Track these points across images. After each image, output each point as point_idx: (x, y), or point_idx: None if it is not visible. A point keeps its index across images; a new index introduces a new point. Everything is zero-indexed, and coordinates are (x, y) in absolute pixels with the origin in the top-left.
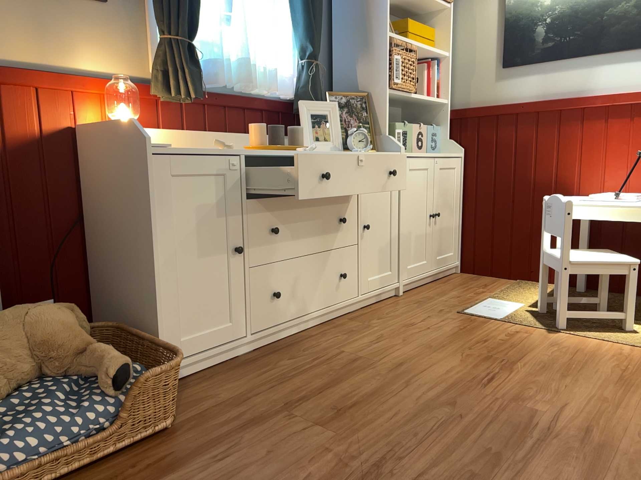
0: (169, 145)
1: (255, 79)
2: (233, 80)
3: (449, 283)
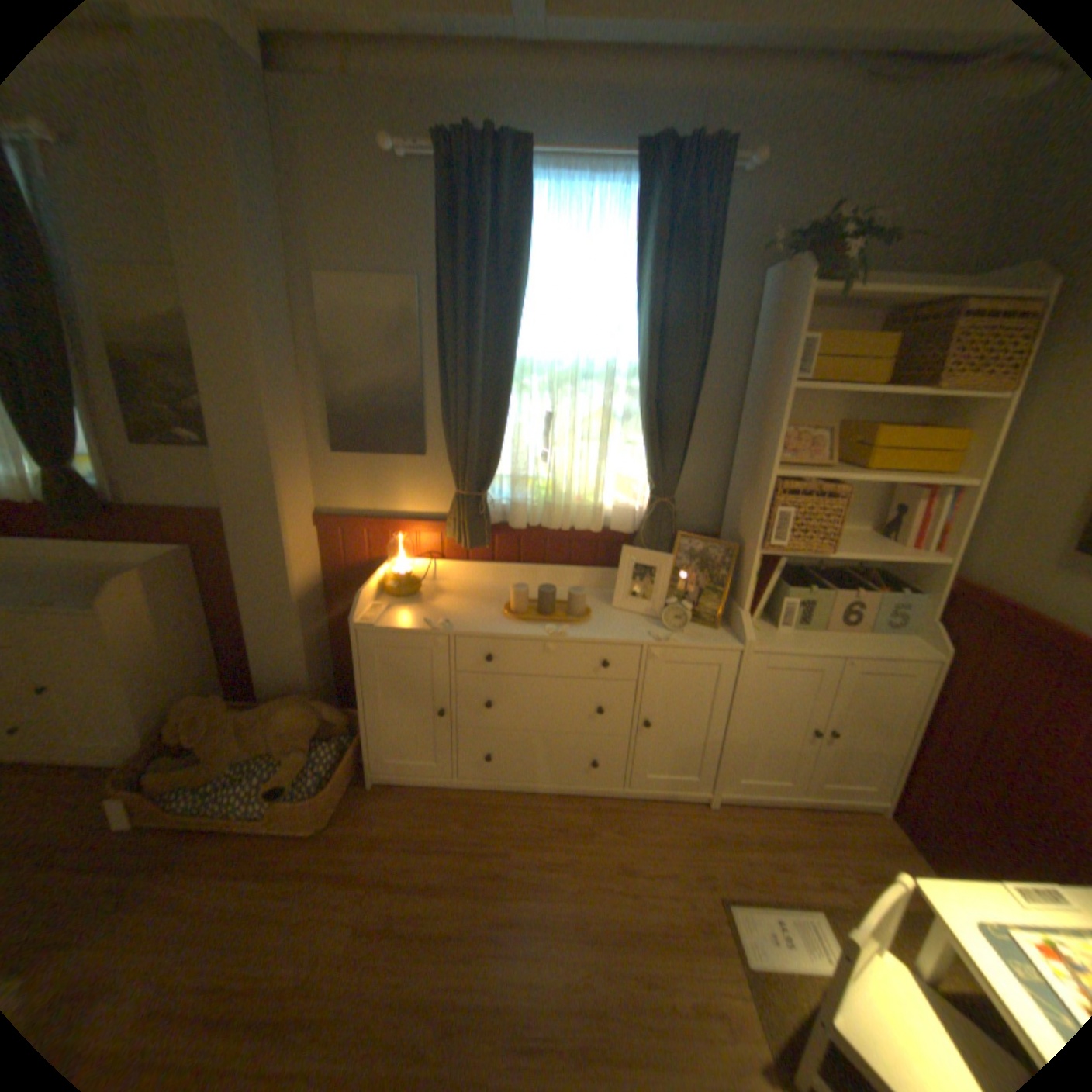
0: (374, 623)
1: (581, 513)
2: (545, 517)
3: (828, 832)
